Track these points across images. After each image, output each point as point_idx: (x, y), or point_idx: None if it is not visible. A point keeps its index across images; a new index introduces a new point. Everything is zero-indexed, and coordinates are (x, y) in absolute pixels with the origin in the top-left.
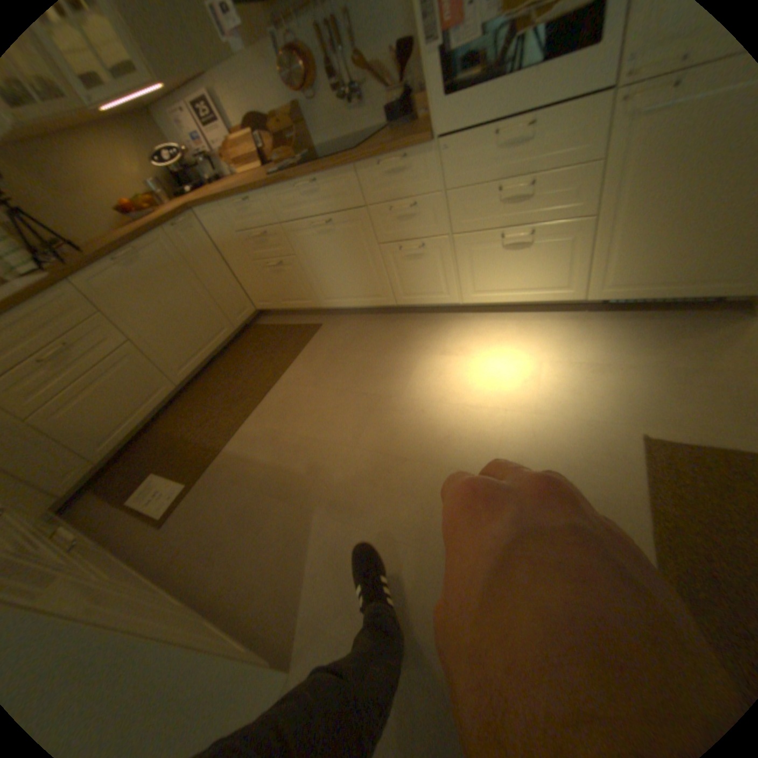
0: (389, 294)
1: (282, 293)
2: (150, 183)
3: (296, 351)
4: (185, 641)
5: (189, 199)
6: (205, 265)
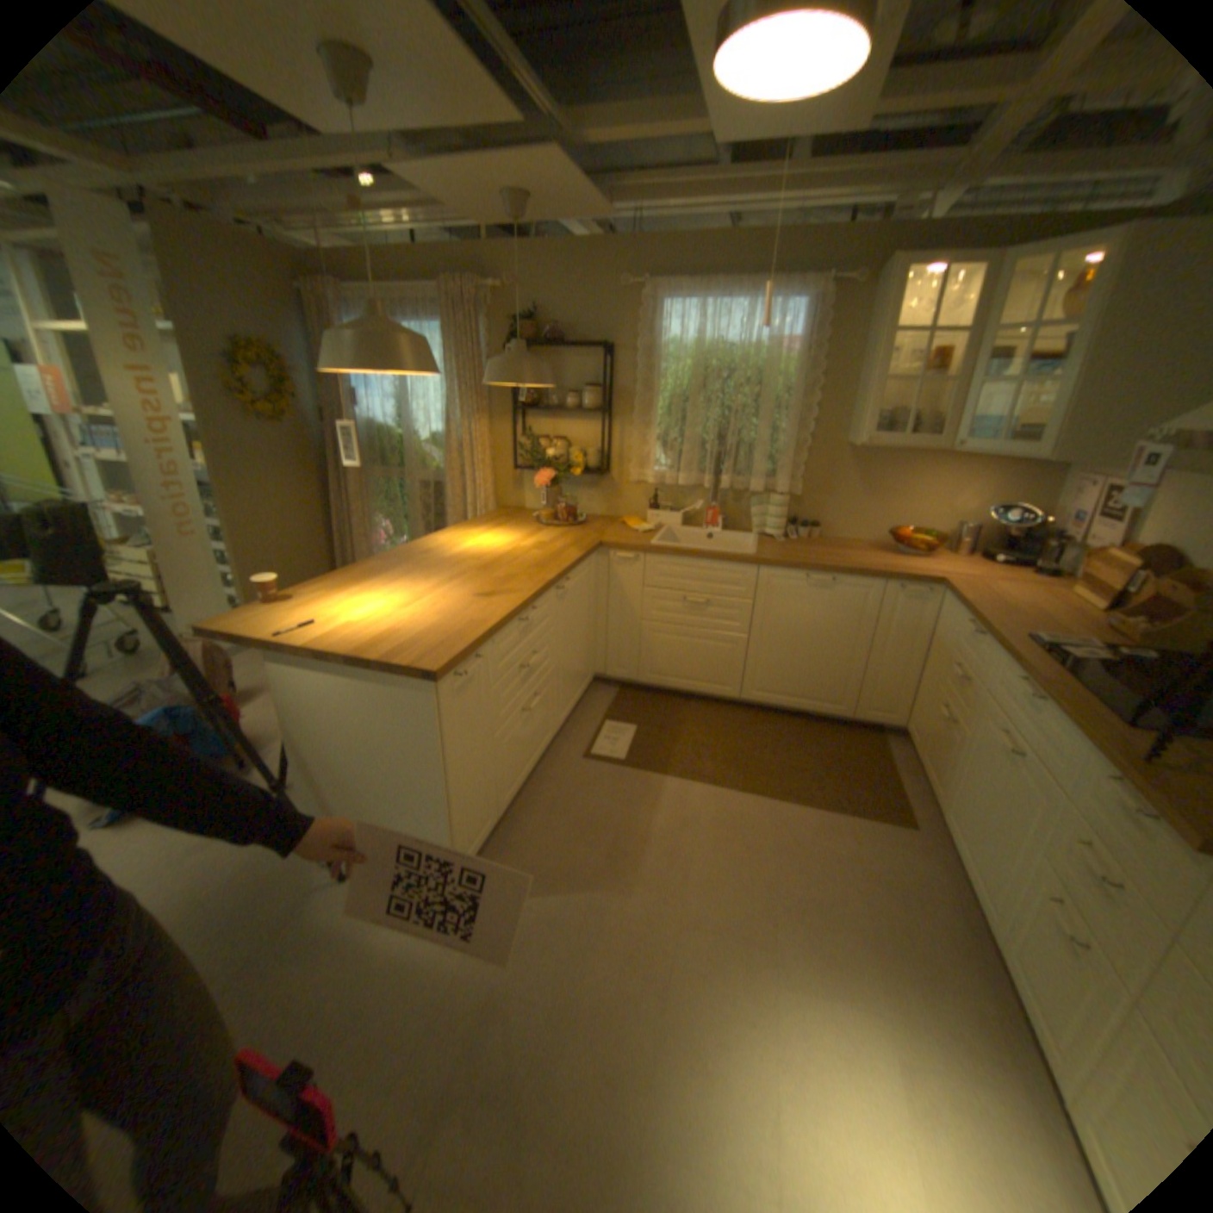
0: (1003, 927)
1: (932, 748)
2: (962, 530)
3: (841, 808)
4: (452, 805)
5: (956, 577)
6: (894, 642)
